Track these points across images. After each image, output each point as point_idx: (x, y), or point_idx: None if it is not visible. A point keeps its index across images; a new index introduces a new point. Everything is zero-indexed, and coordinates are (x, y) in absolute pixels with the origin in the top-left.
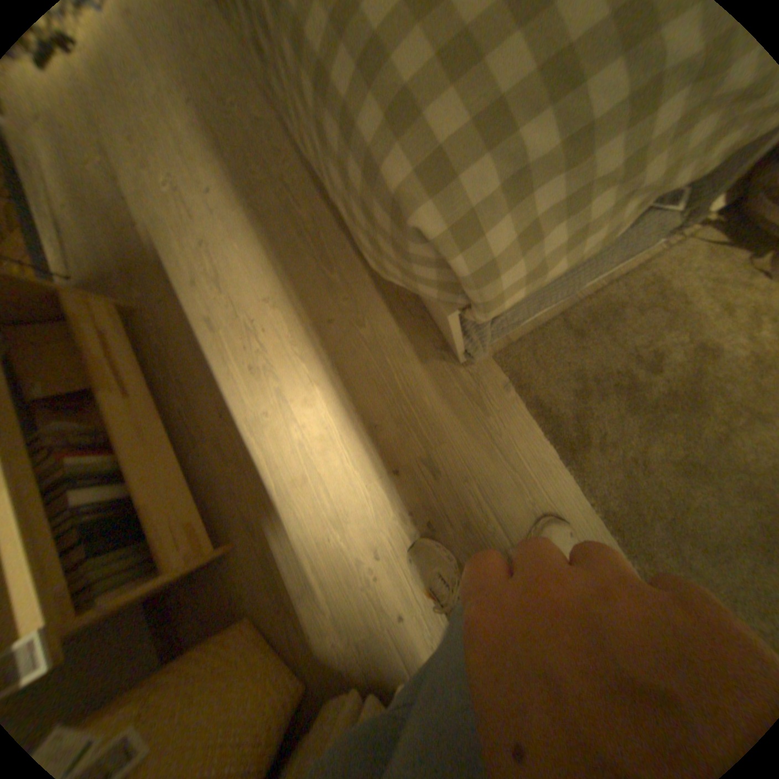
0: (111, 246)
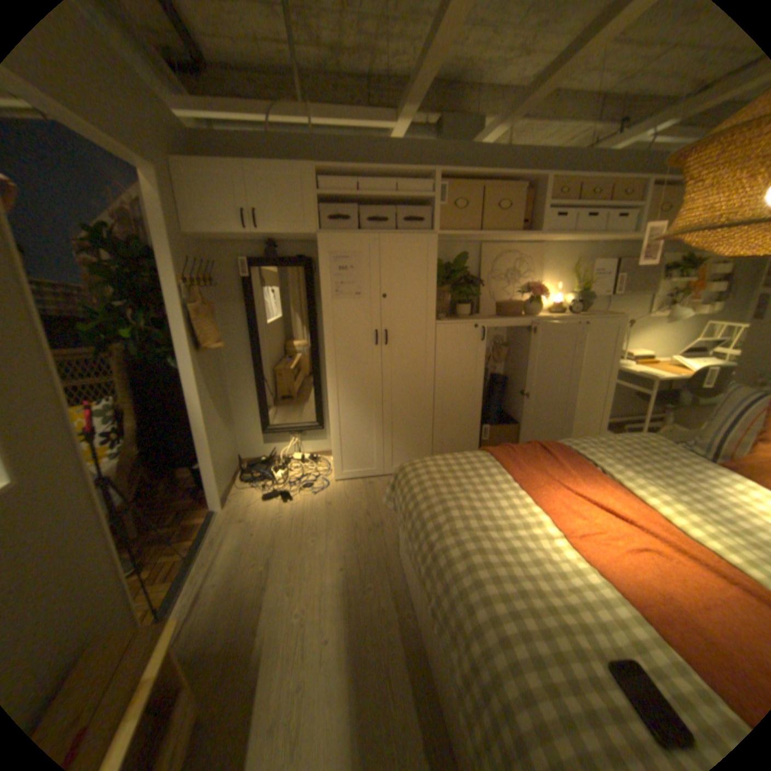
0: (221, 643)
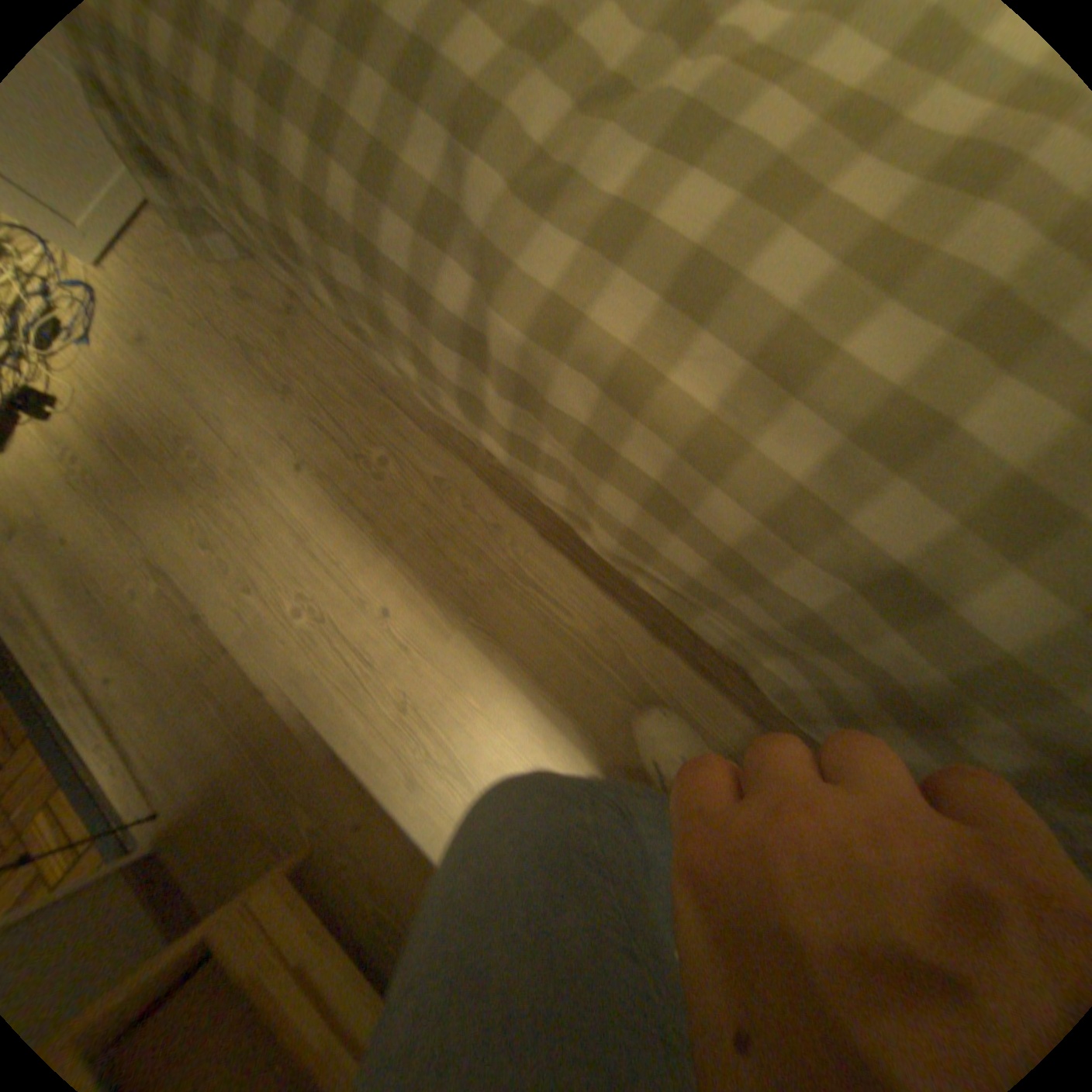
0: (226, 744)
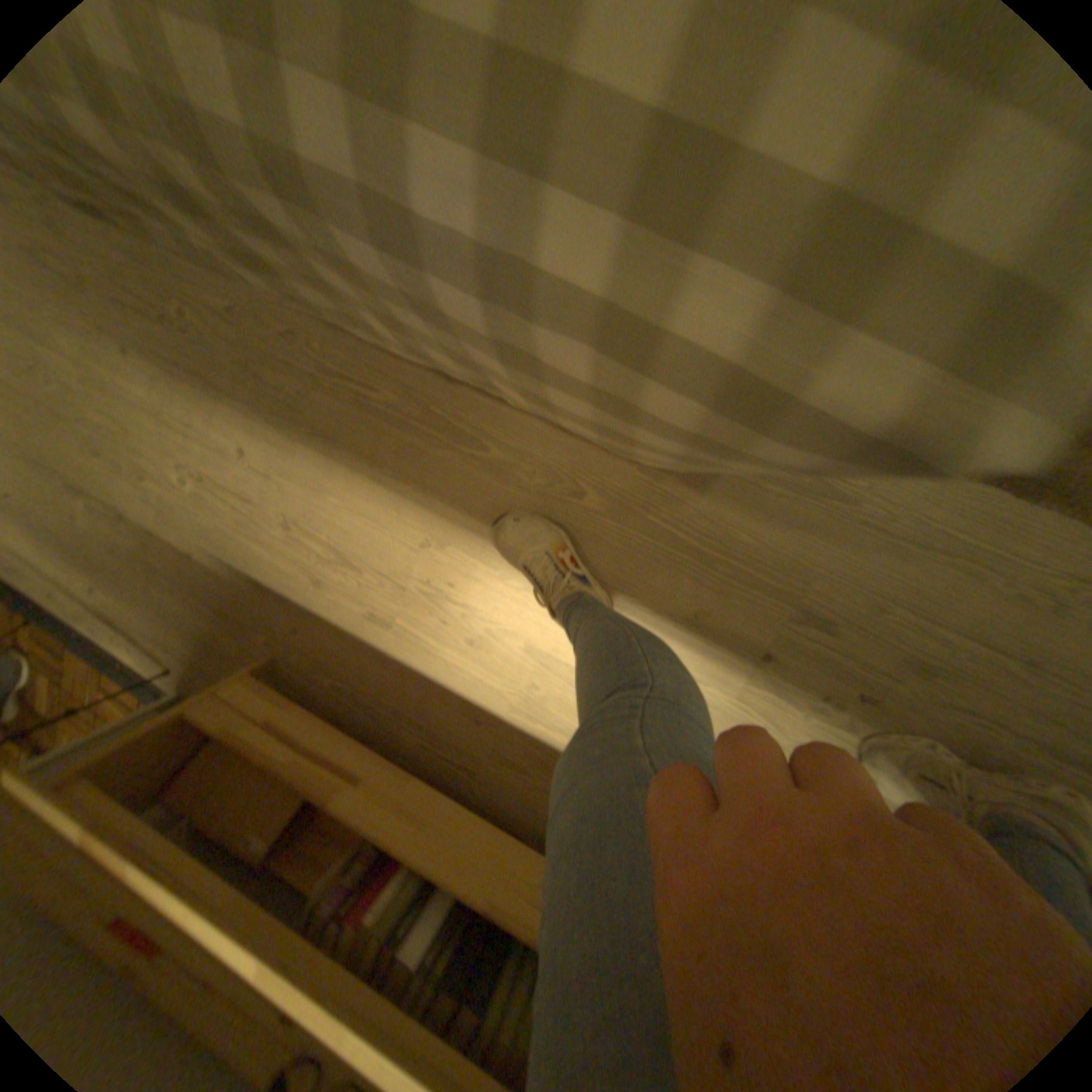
0: (186, 601)
